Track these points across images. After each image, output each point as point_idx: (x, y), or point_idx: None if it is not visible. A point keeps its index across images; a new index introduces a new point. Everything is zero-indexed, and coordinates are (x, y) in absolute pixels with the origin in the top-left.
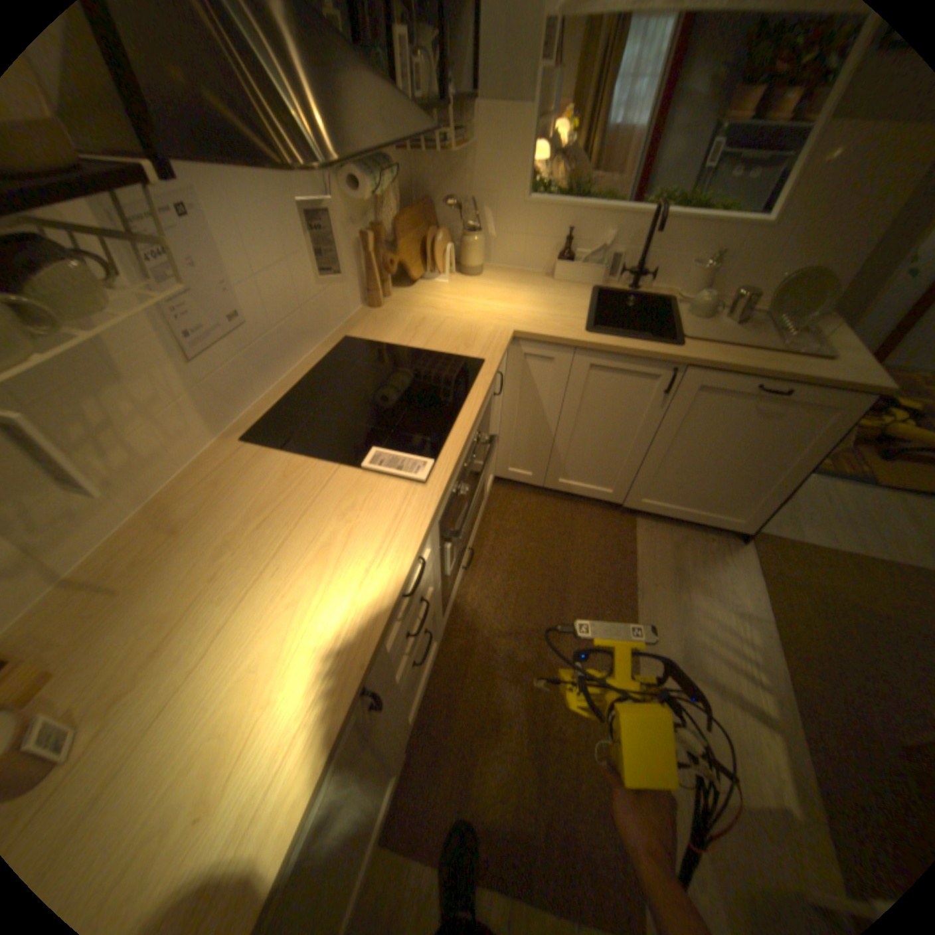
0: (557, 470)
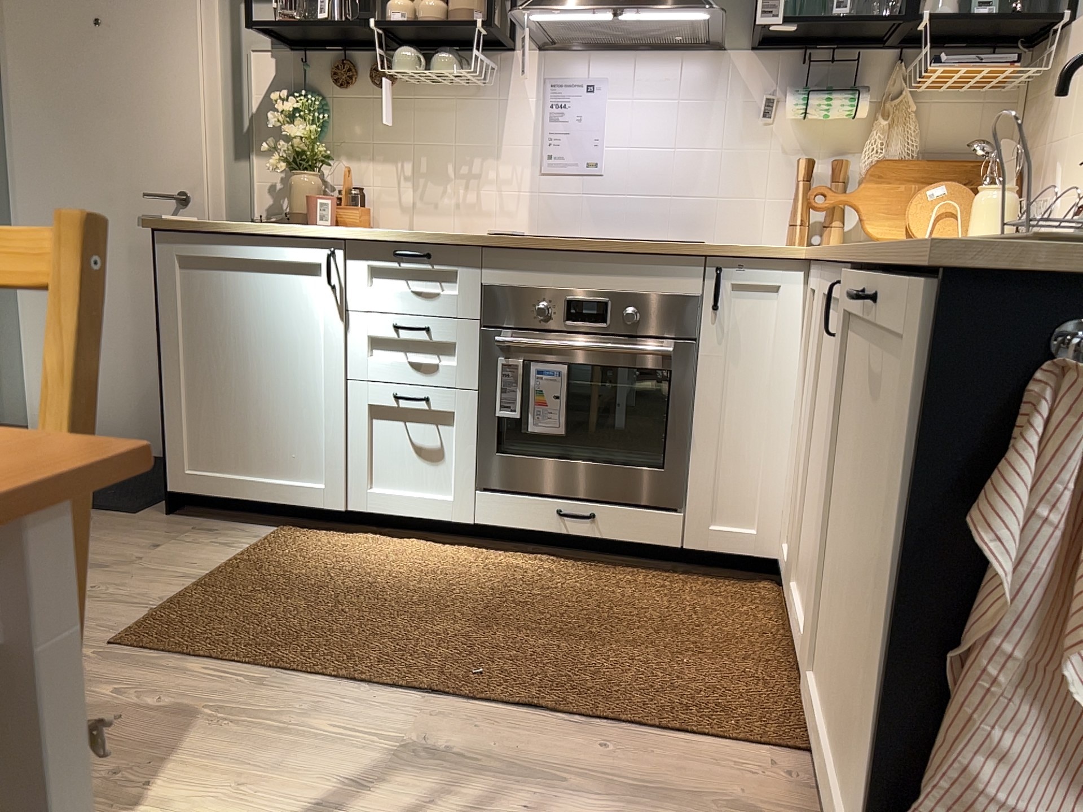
0: (799, 553)
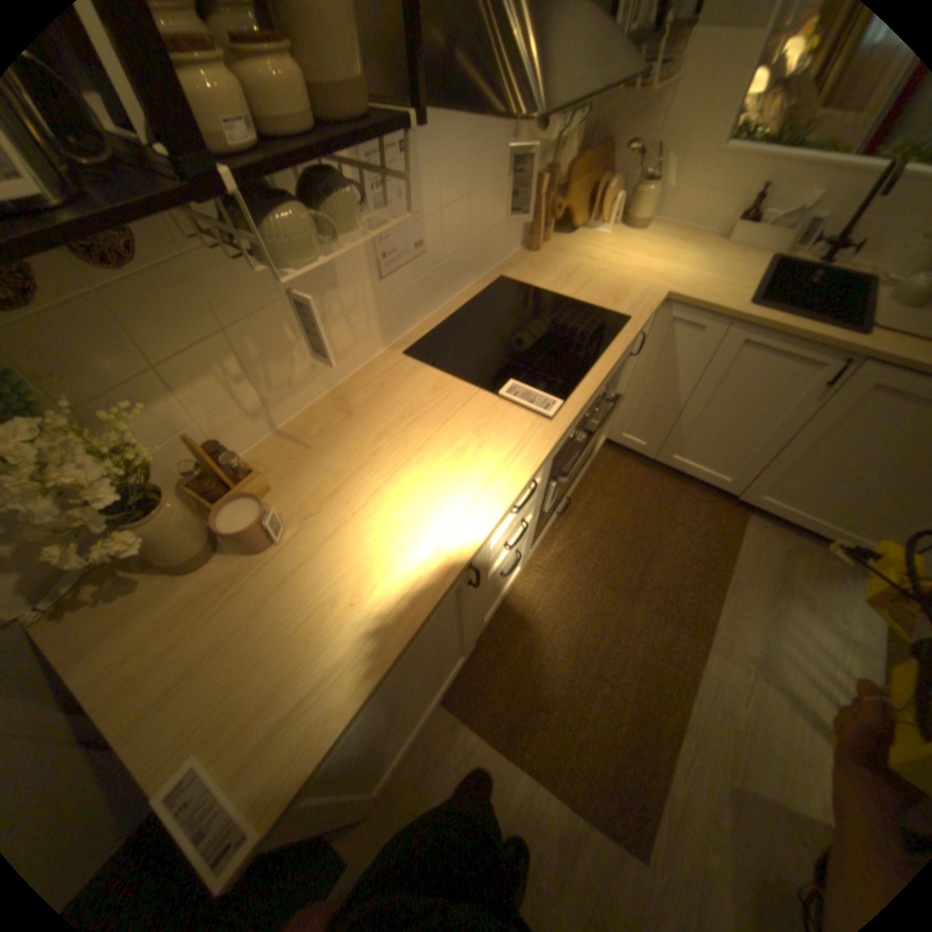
0: (676, 445)
